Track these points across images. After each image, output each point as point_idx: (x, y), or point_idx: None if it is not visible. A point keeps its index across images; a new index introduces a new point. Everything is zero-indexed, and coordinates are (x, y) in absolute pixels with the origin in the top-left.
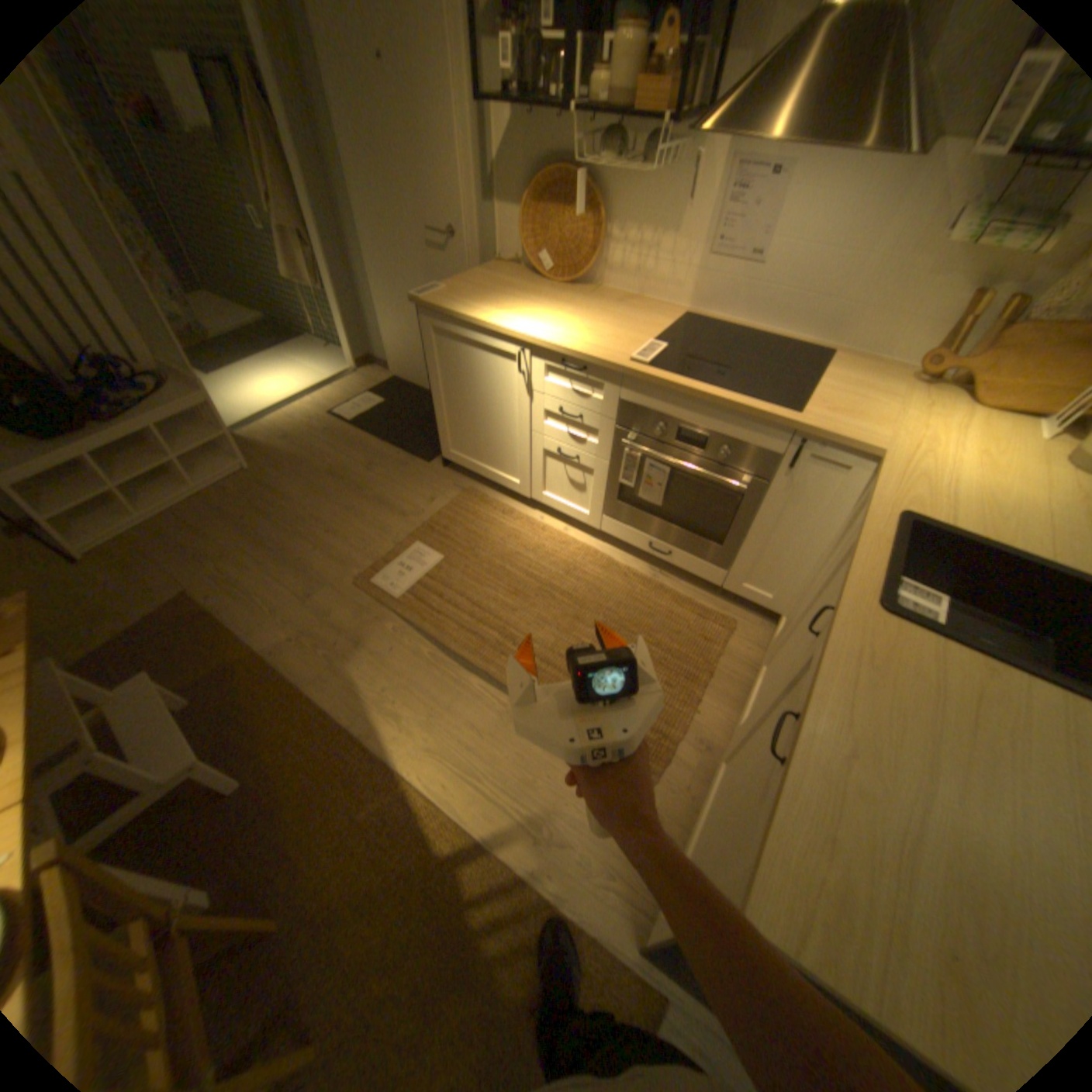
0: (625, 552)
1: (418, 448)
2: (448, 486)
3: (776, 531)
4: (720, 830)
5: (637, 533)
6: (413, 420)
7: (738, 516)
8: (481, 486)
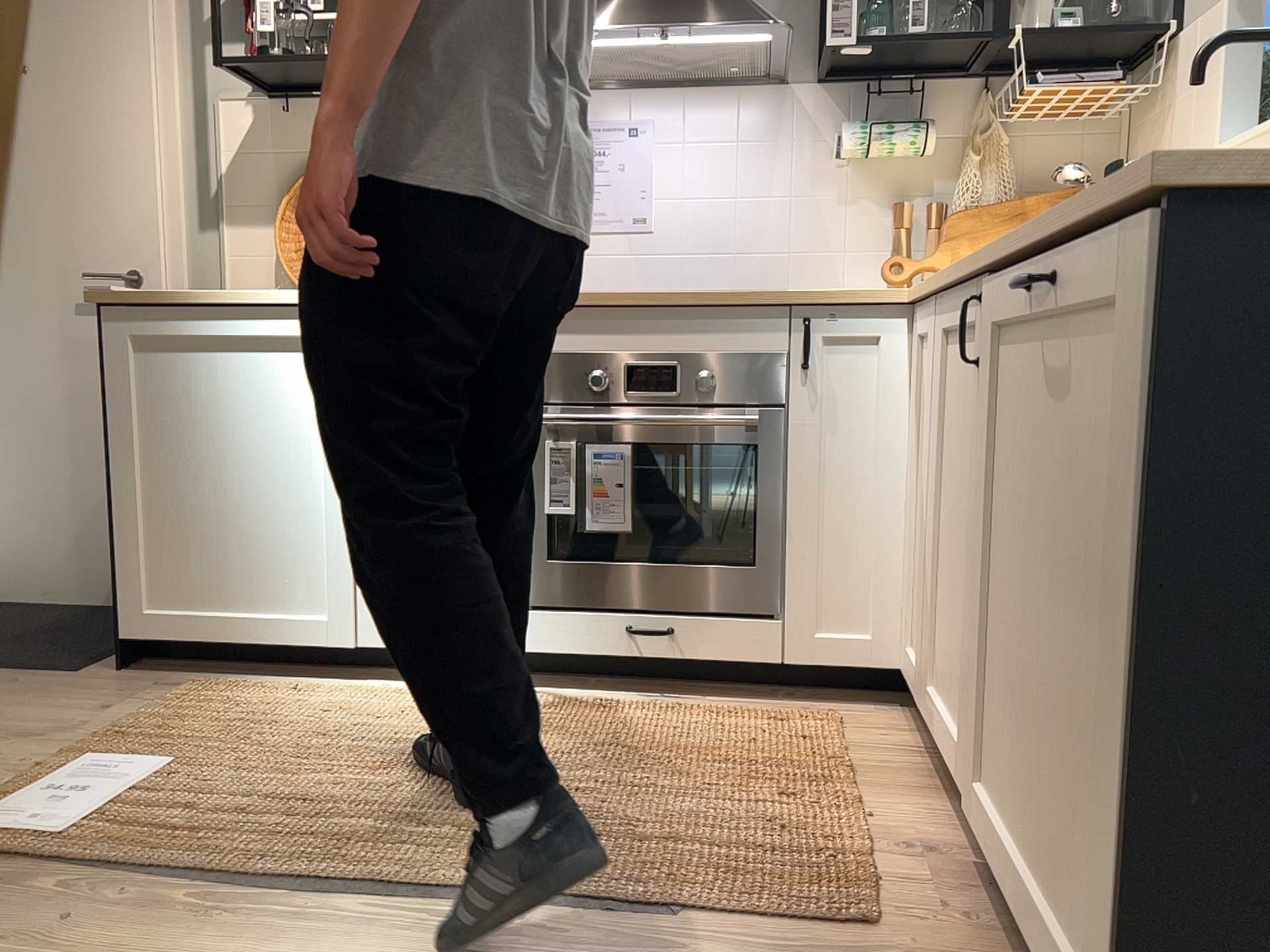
0: (584, 692)
1: (41, 660)
2: (141, 688)
3: (830, 492)
4: (1068, 660)
5: (601, 621)
6: (14, 633)
7: (765, 490)
8: (225, 677)
